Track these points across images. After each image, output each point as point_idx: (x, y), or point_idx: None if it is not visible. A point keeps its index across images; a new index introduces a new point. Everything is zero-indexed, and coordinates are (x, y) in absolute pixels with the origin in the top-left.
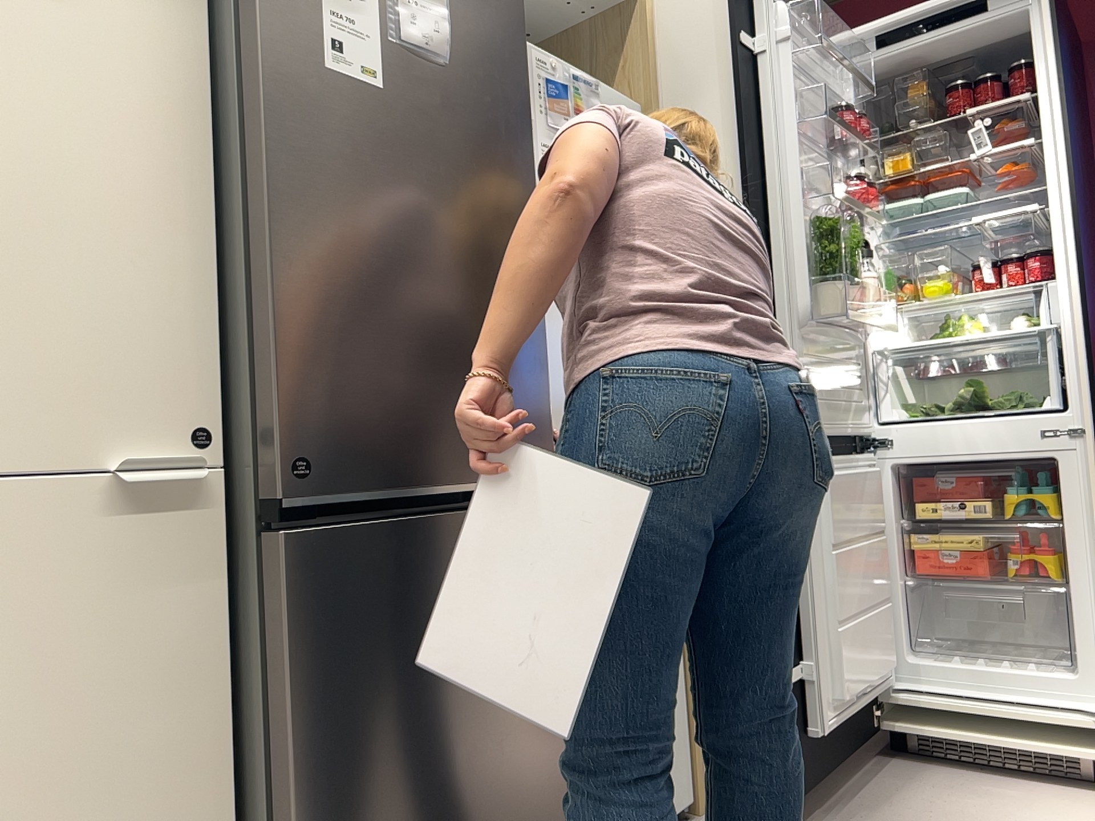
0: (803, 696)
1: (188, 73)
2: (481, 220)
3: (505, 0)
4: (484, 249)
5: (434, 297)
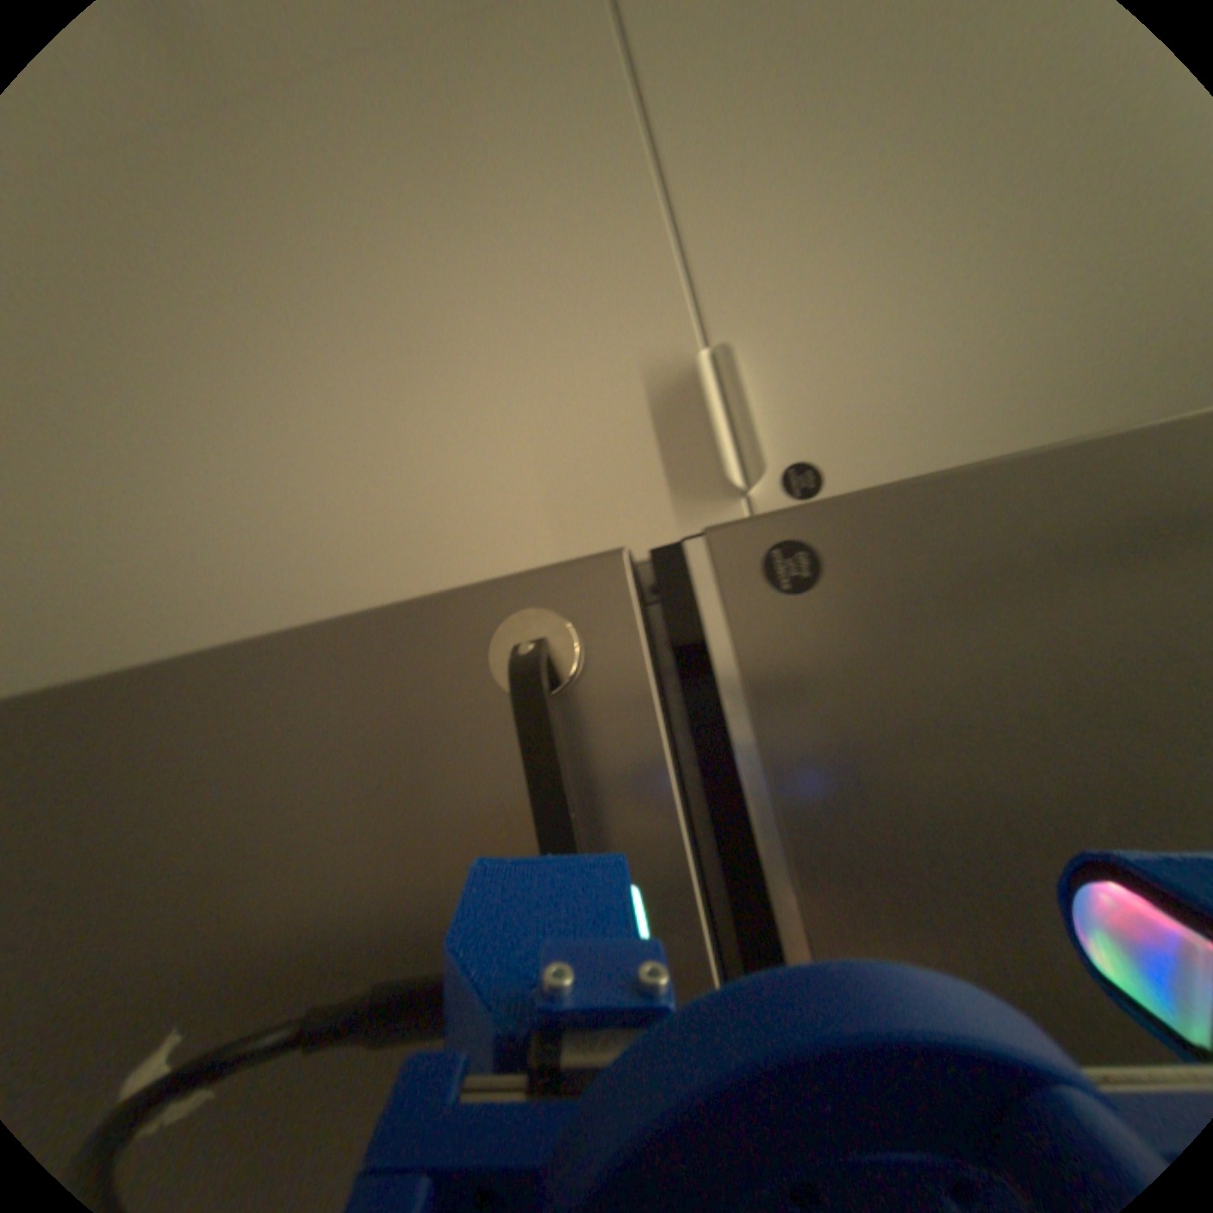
0: None
1: None
2: None
3: None
4: None
5: None
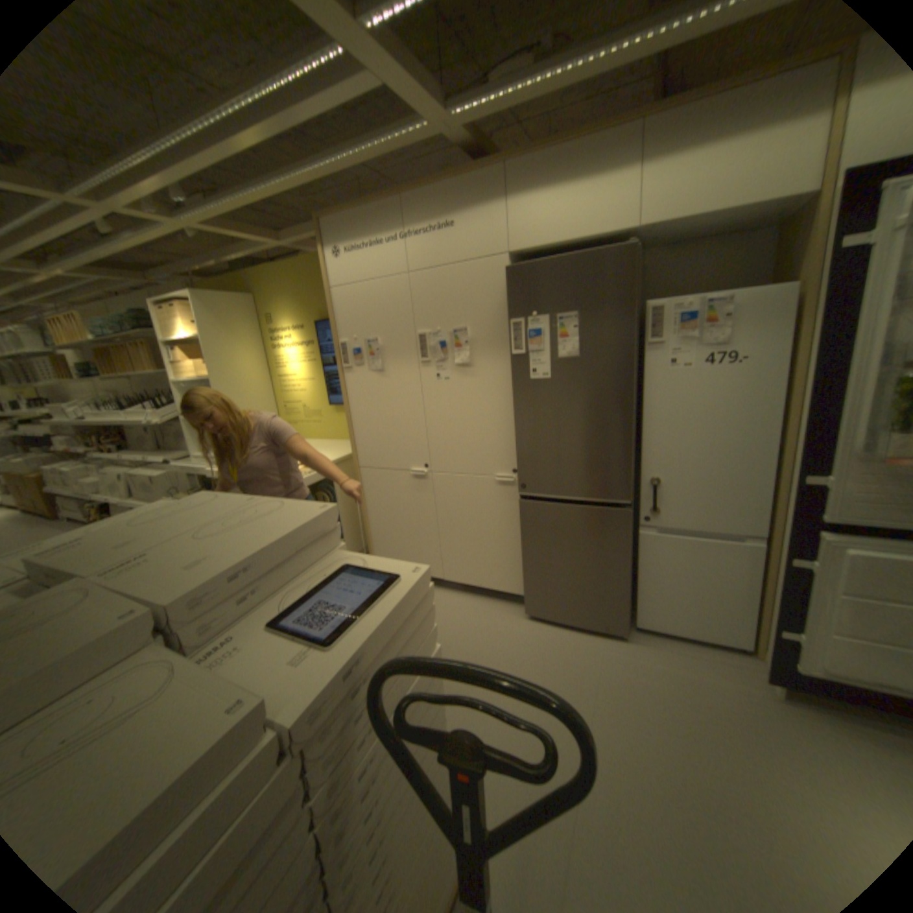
0: (797, 650)
1: (510, 382)
2: (595, 411)
3: (621, 310)
4: (596, 421)
5: (569, 441)
